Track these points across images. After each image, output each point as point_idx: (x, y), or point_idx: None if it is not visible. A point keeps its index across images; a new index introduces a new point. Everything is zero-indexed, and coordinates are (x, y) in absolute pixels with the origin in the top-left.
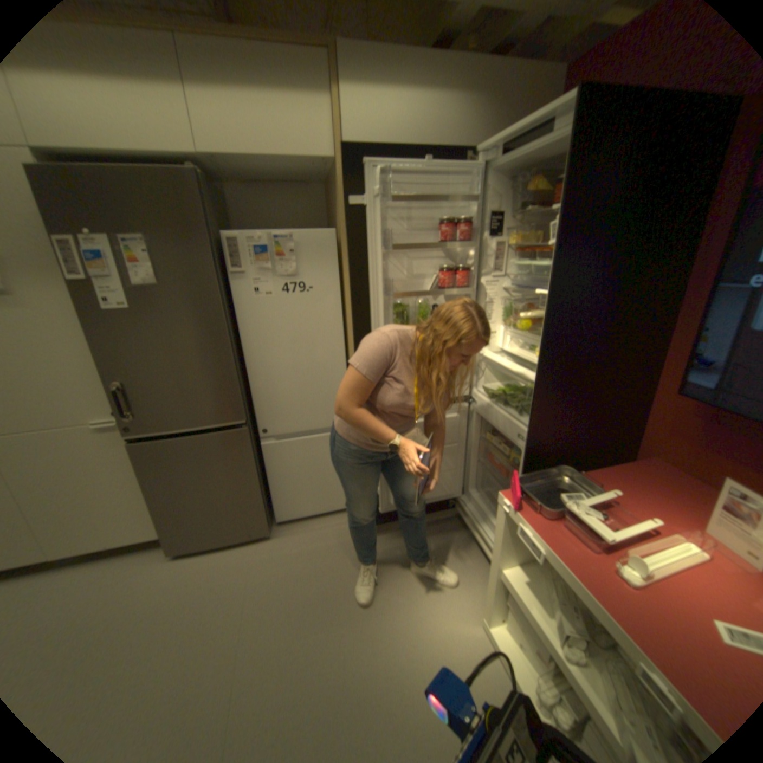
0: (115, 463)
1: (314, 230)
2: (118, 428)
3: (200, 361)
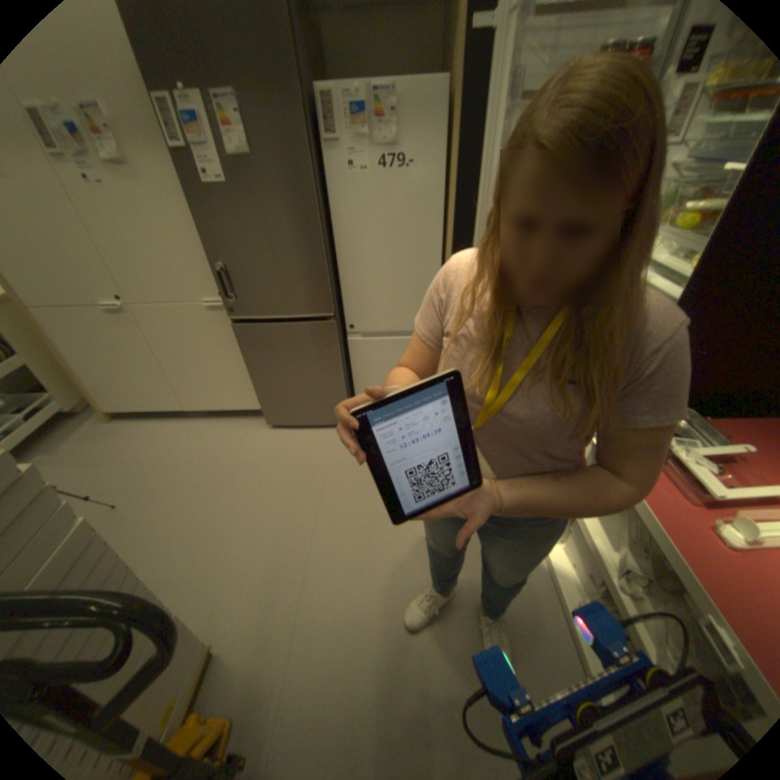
0: (225, 339)
1: (422, 76)
2: (225, 308)
3: (292, 245)
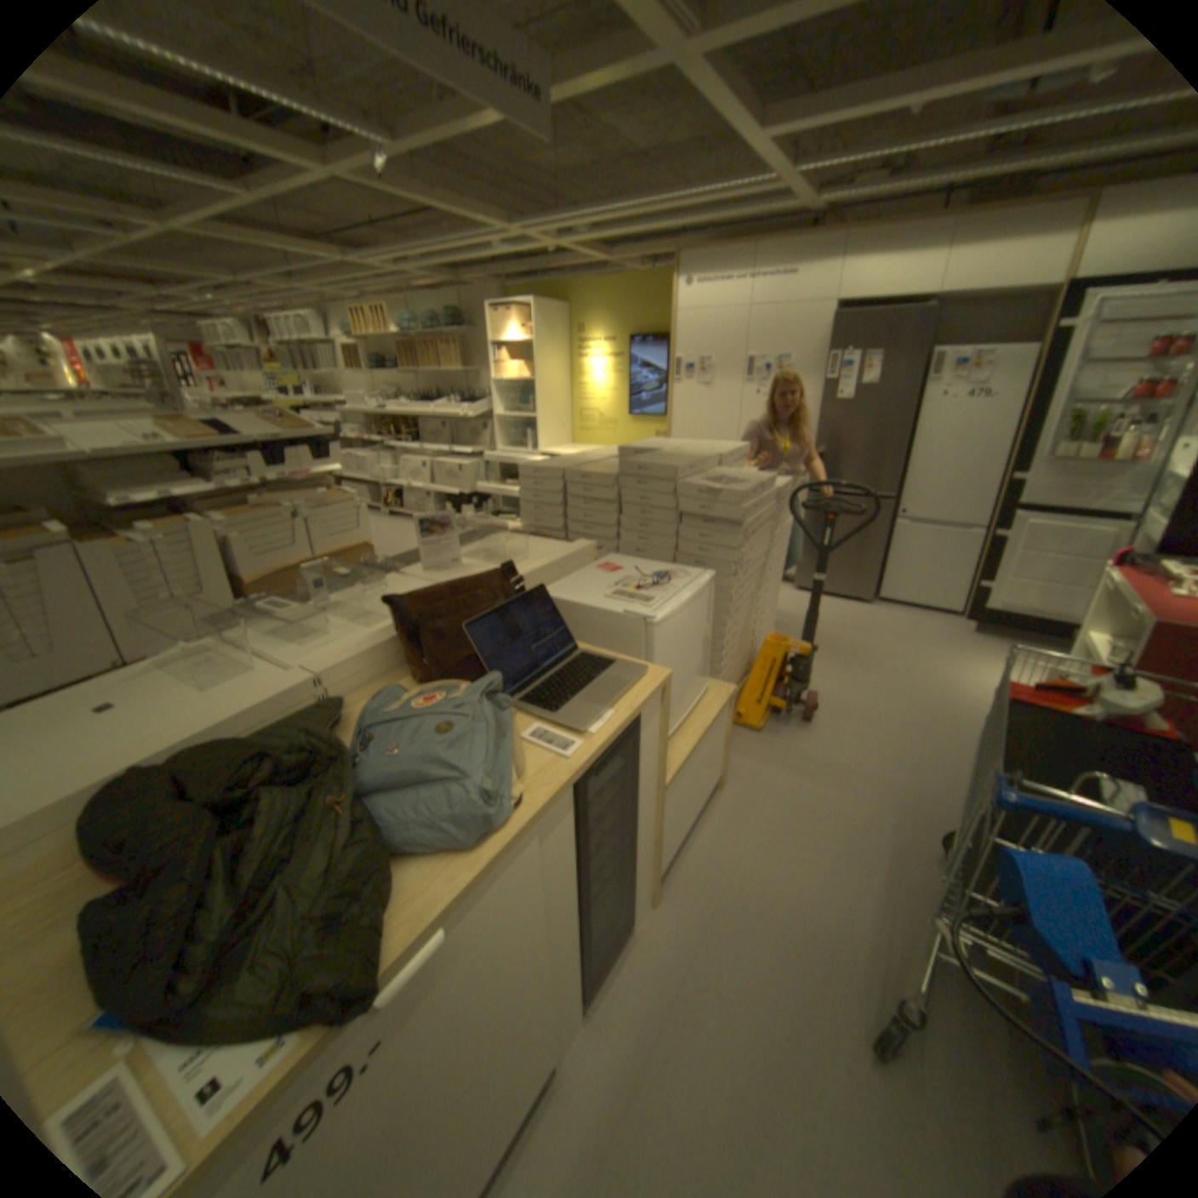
0: None
1: (1019, 347)
2: None
3: (882, 443)
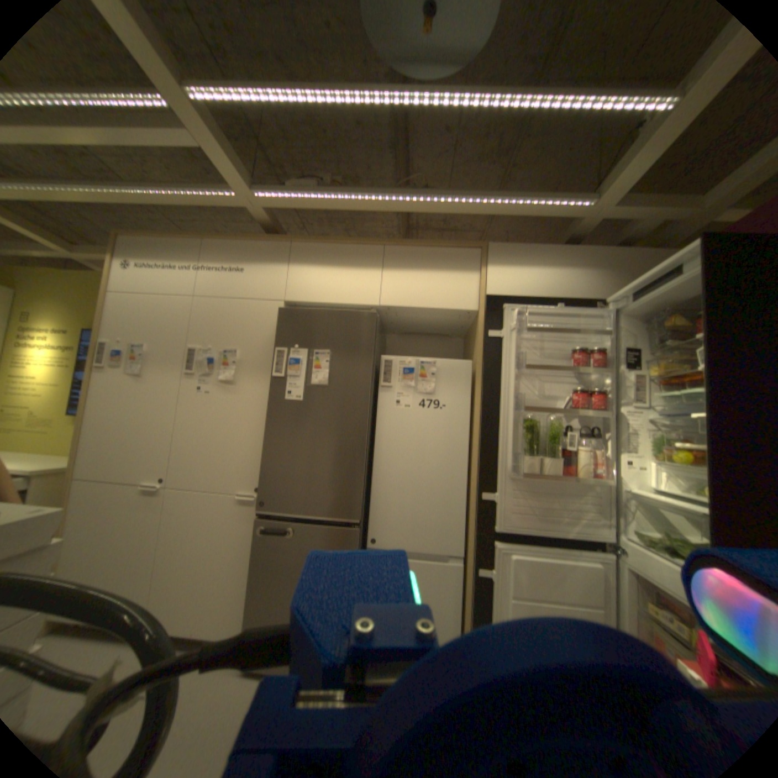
0: (238, 539)
1: (453, 360)
2: (254, 504)
3: (338, 452)
